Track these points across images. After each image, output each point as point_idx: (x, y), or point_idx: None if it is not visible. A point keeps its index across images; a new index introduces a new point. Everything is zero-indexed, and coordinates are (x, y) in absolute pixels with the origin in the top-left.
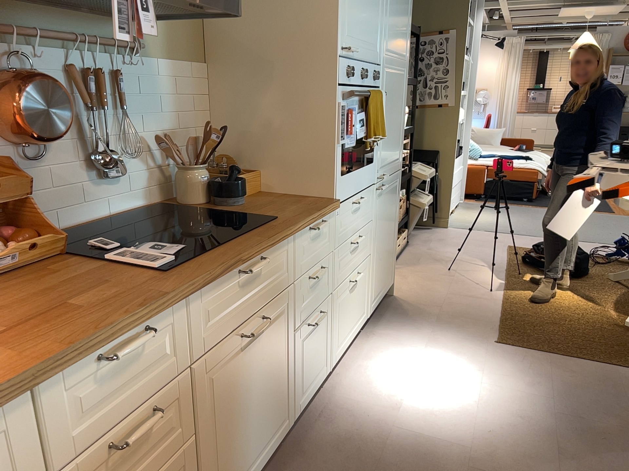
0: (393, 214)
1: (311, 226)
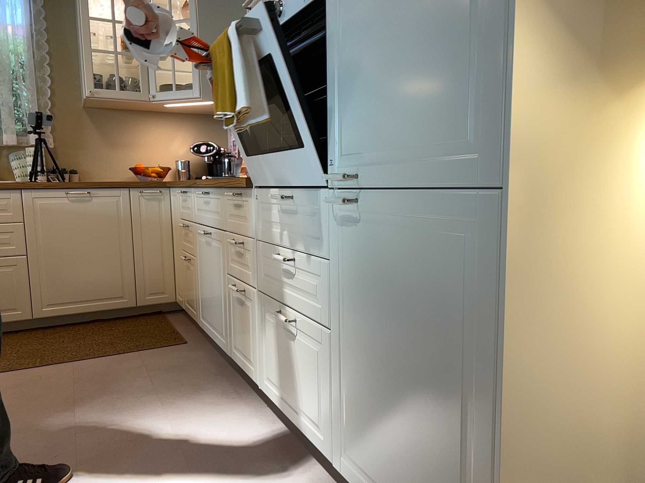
0: (442, 332)
1: (233, 193)
